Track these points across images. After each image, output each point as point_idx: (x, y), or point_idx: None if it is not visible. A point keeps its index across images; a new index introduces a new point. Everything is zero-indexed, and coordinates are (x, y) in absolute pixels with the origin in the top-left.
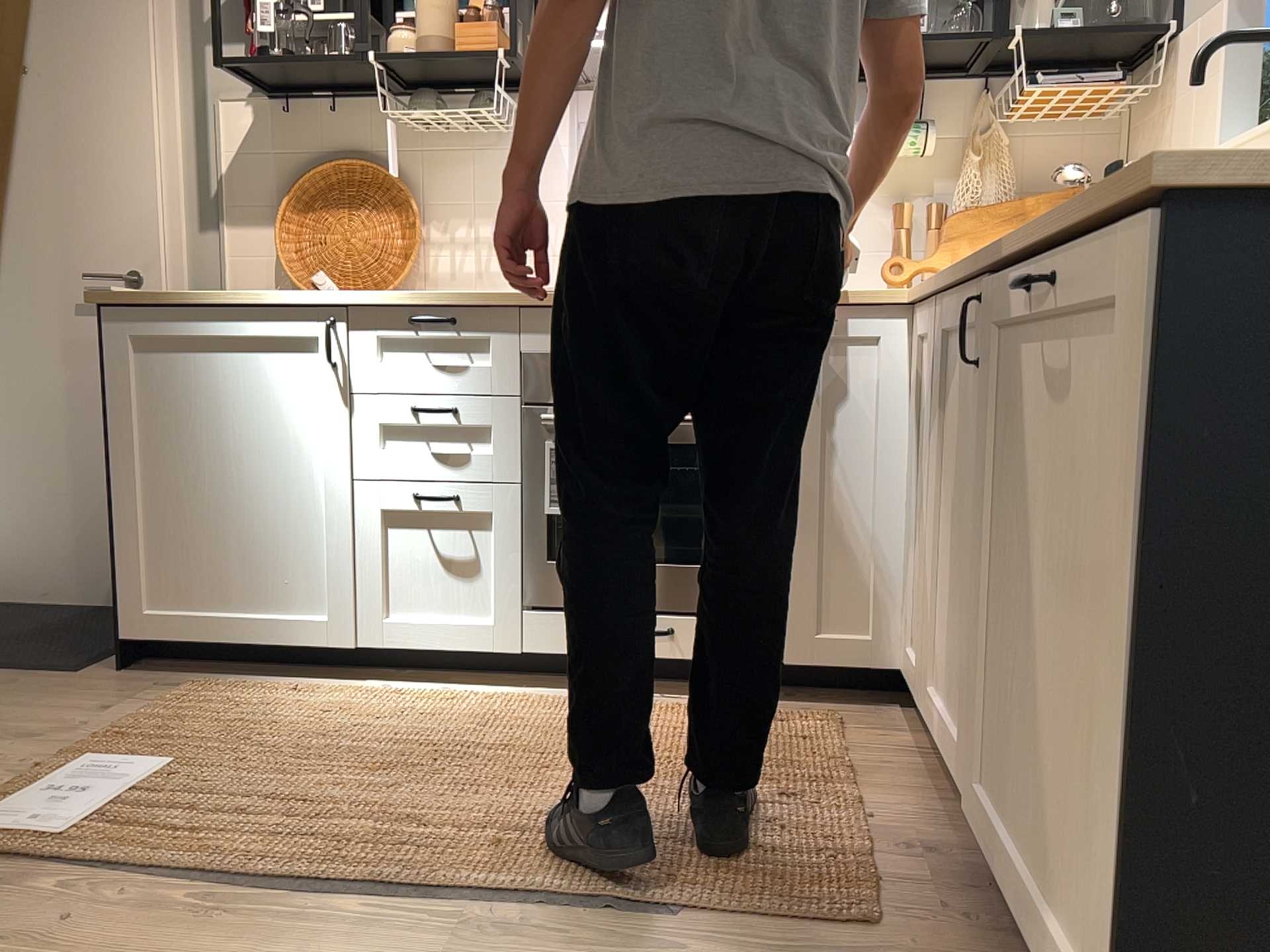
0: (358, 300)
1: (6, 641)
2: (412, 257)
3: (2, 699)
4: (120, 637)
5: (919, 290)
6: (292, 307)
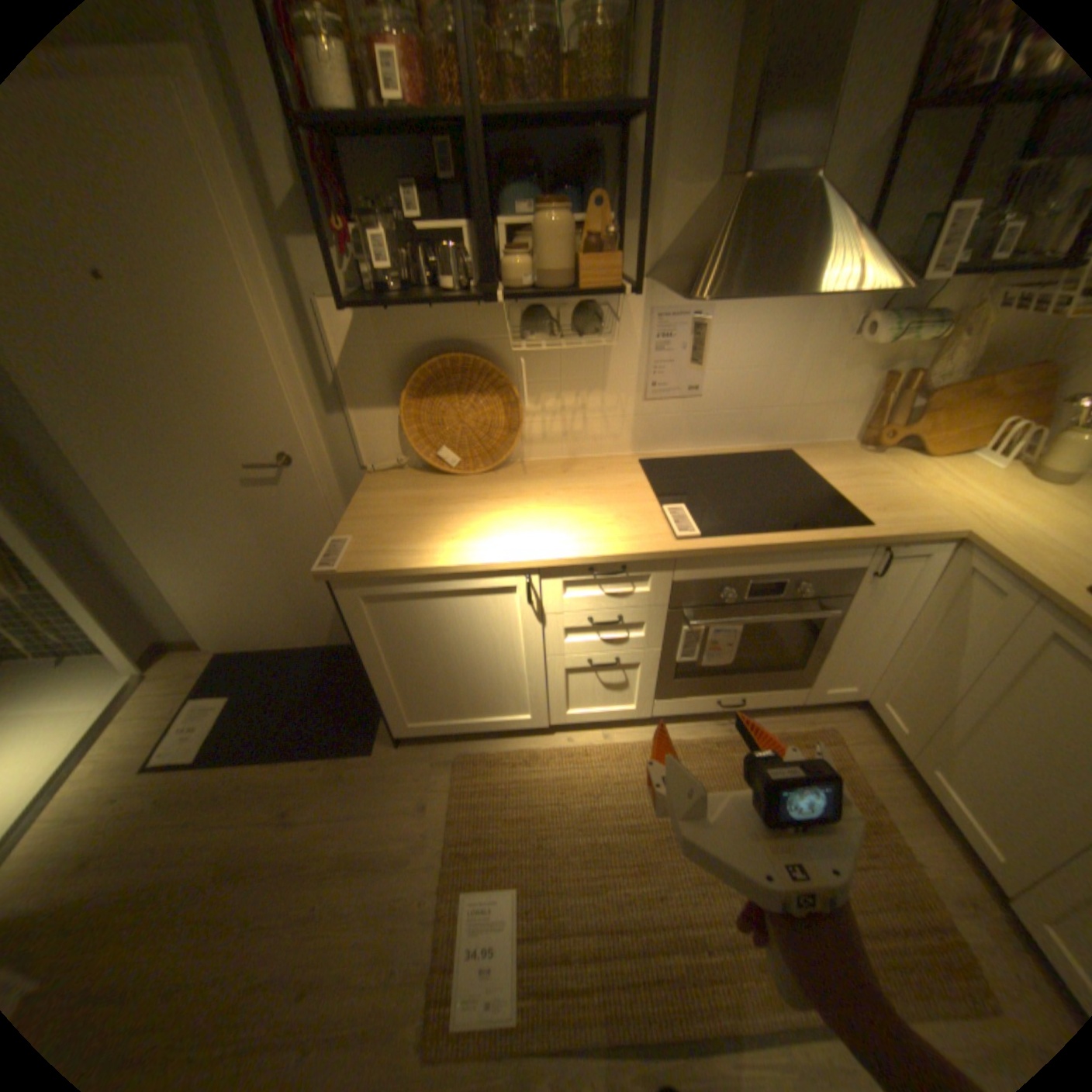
0: (550, 562)
1: (297, 714)
2: (520, 433)
3: (347, 805)
4: (393, 734)
5: (992, 546)
6: (496, 568)
